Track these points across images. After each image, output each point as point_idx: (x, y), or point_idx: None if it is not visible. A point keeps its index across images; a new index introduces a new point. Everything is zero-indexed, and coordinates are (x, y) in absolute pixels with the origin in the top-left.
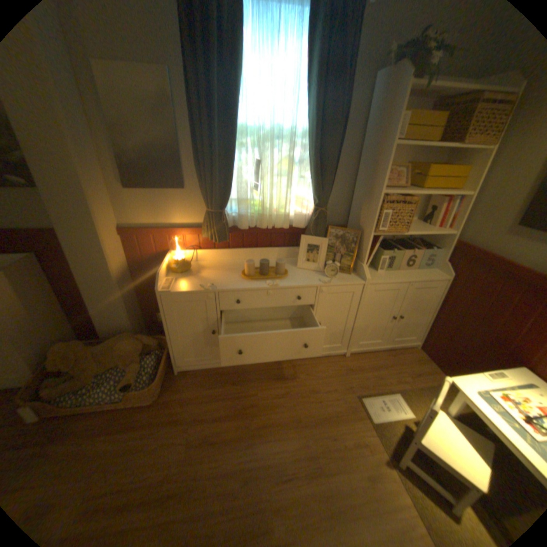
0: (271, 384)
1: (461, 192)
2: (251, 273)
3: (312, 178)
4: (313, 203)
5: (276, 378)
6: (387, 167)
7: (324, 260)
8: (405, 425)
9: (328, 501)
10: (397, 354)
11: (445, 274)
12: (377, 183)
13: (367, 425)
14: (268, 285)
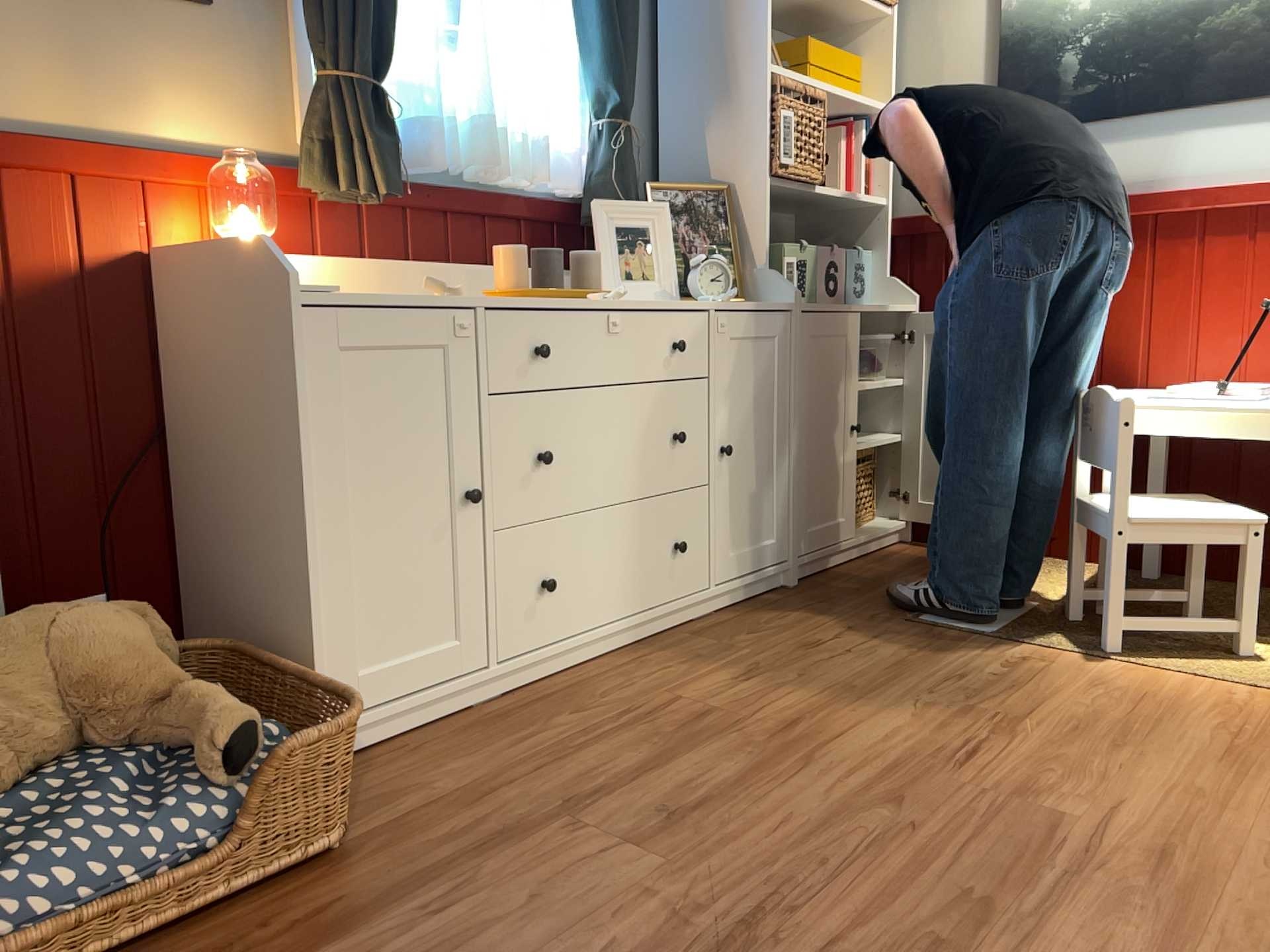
0: (688, 672)
1: (861, 116)
2: (523, 282)
3: (591, 36)
4: (596, 116)
5: (683, 660)
6: (762, 6)
7: (675, 264)
8: (1038, 614)
9: (1079, 734)
10: (881, 556)
11: (898, 303)
12: (744, 52)
13: (981, 639)
14: (603, 299)
